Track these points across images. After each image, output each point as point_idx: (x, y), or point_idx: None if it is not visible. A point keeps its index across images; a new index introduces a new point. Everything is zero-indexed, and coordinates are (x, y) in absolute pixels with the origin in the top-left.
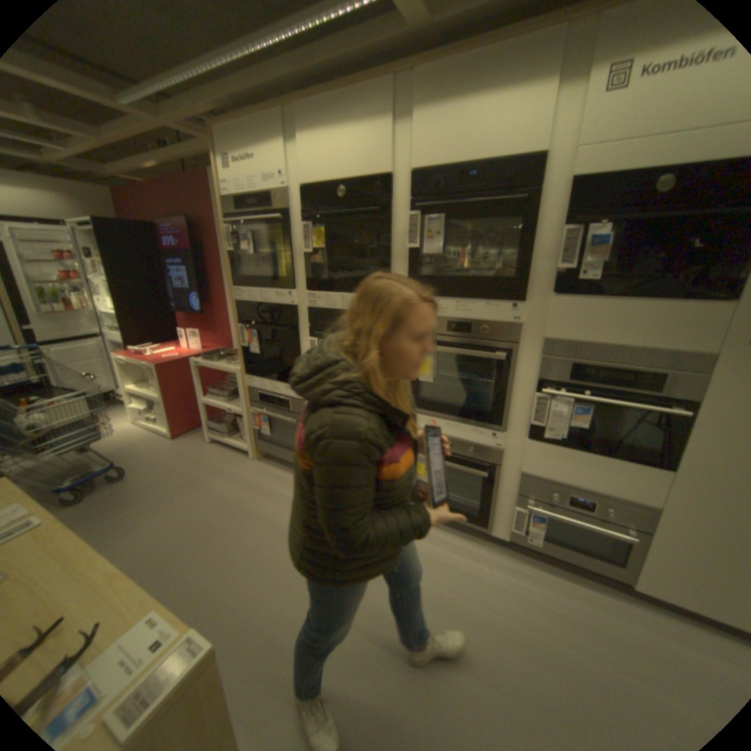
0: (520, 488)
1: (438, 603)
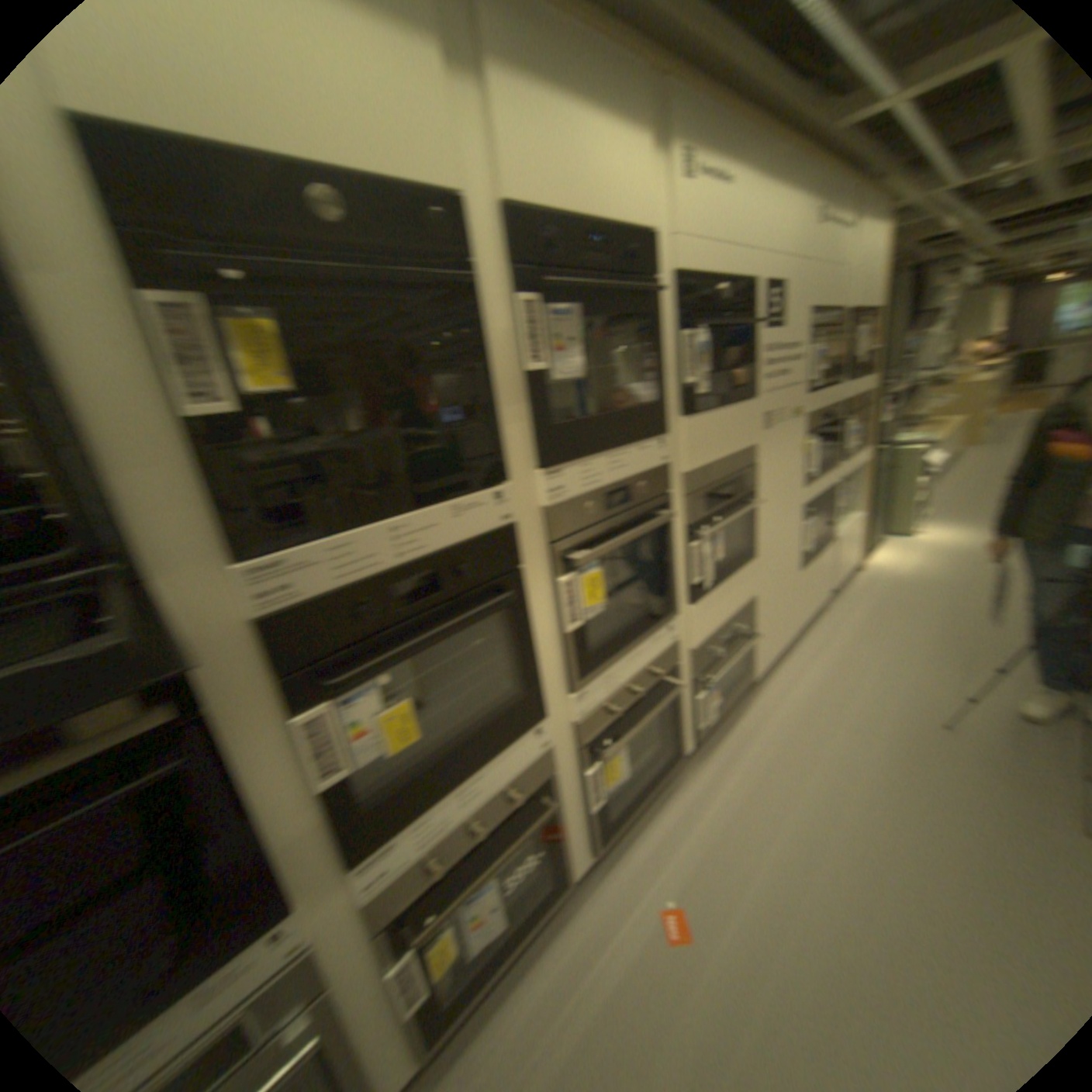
0: (696, 672)
1: (782, 881)
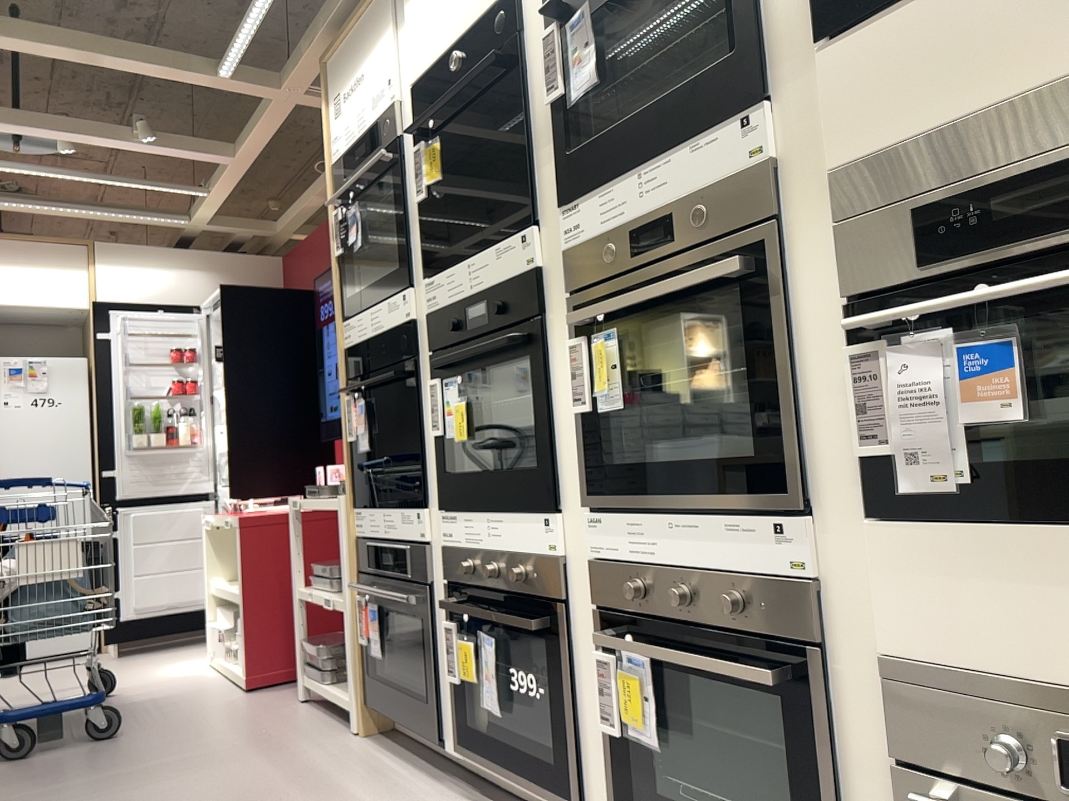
0: (890, 723)
1: None
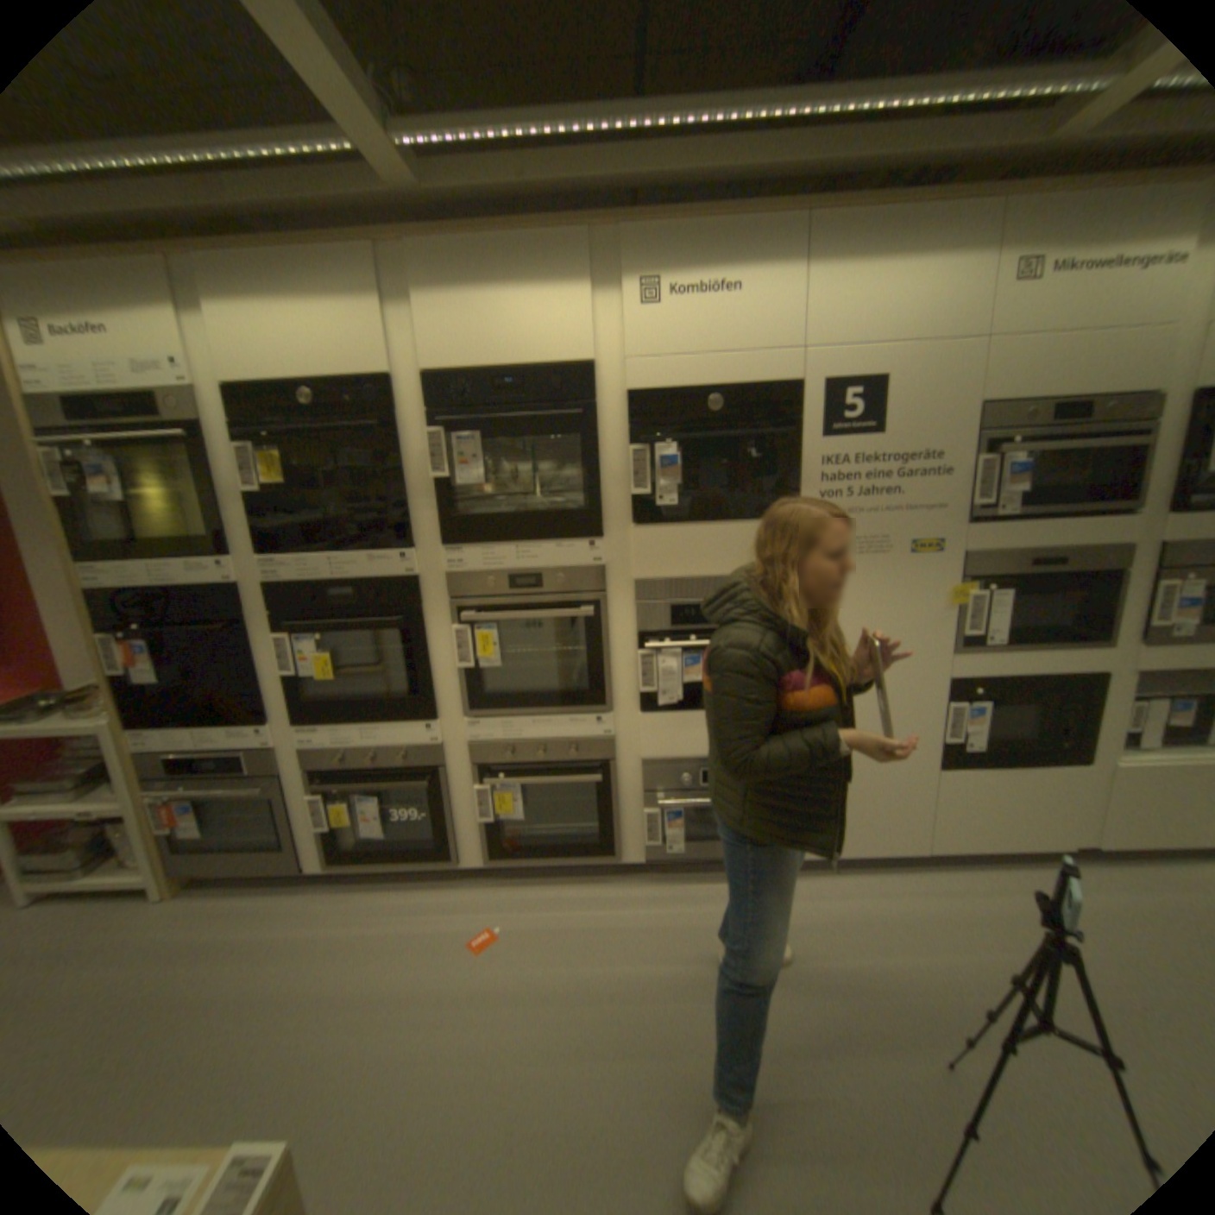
0: (642, 783)
1: (572, 989)
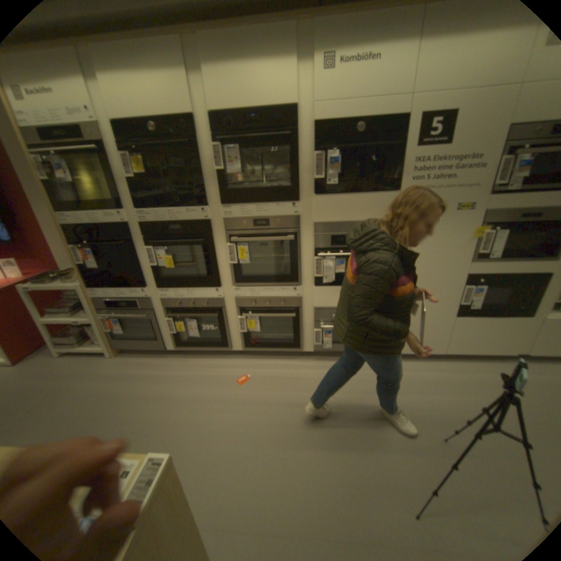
0: (314, 317)
1: (281, 401)
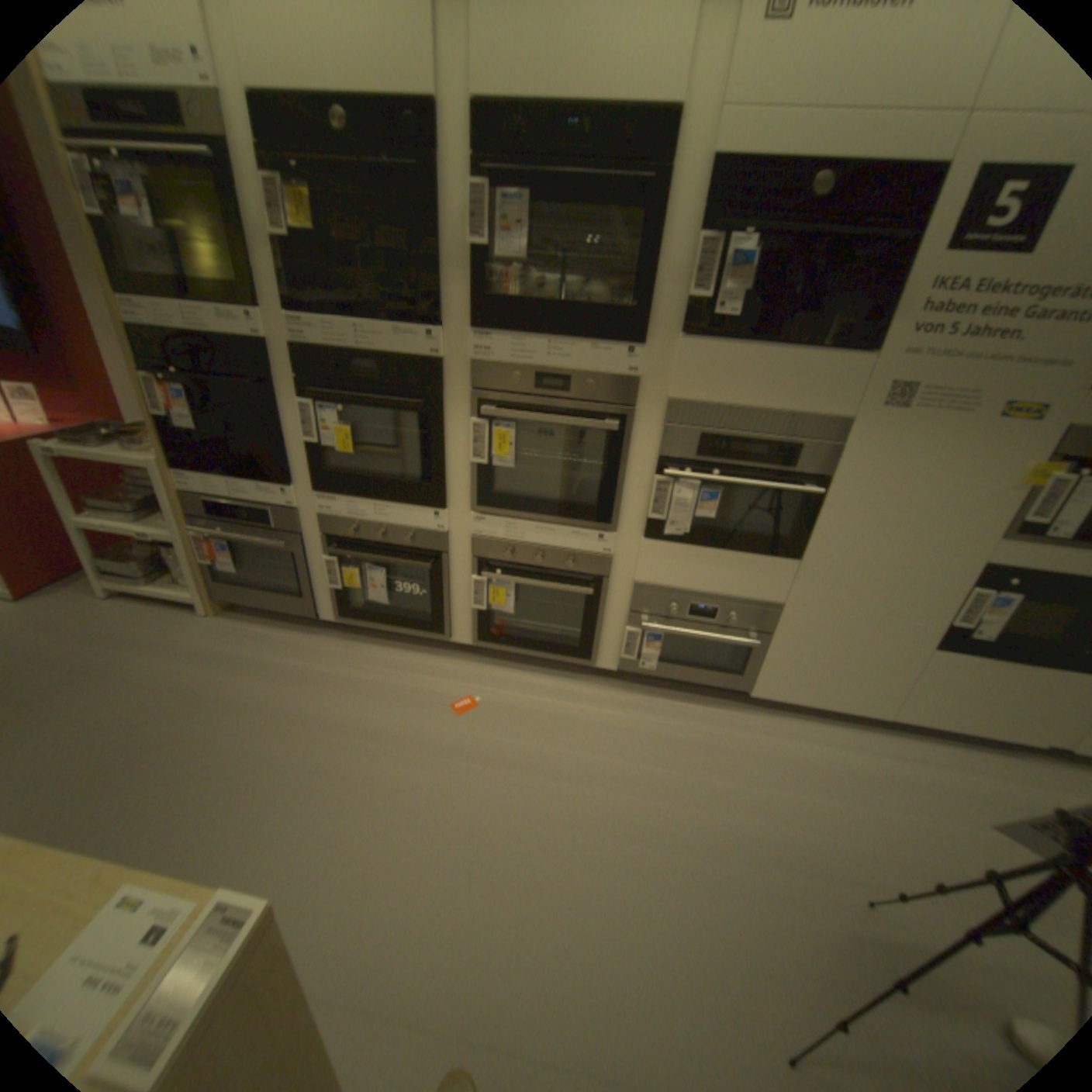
0: (631, 602)
1: (538, 761)
